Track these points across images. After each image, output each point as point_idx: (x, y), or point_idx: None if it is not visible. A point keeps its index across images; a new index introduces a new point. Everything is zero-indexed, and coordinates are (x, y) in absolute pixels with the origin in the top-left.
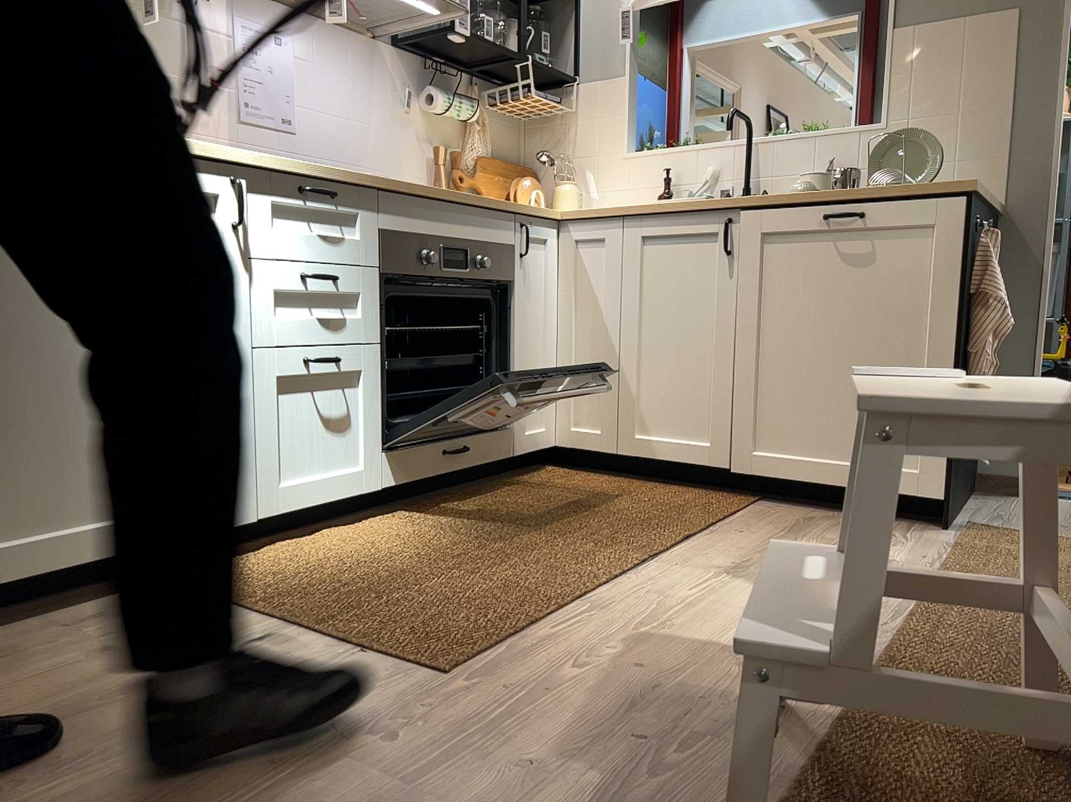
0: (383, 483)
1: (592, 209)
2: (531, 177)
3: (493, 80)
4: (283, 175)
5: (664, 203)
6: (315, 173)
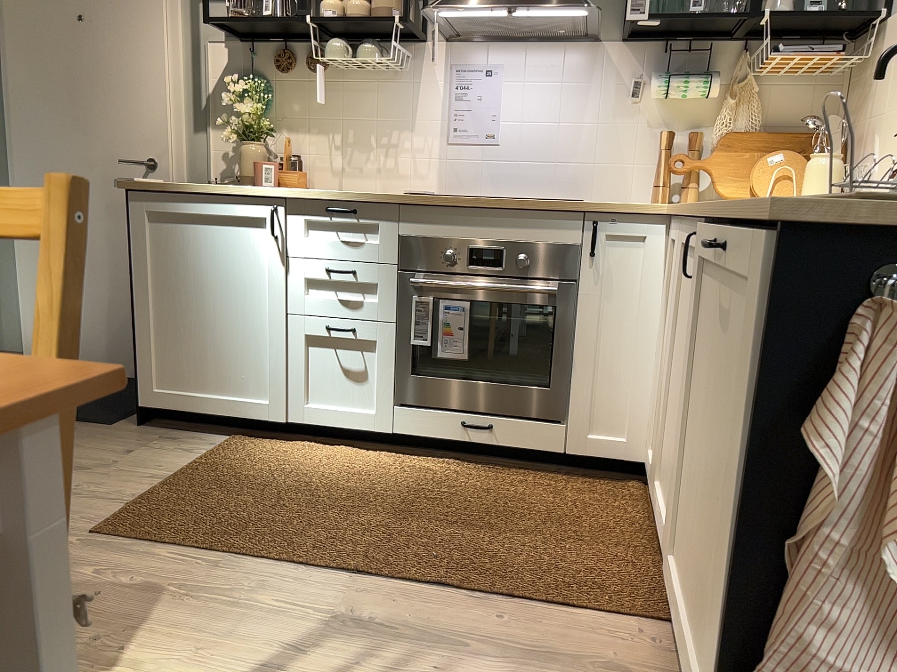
0: (393, 432)
1: (674, 208)
2: (807, 149)
3: (778, 37)
4: (311, 201)
5: (688, 208)
6: (334, 197)
